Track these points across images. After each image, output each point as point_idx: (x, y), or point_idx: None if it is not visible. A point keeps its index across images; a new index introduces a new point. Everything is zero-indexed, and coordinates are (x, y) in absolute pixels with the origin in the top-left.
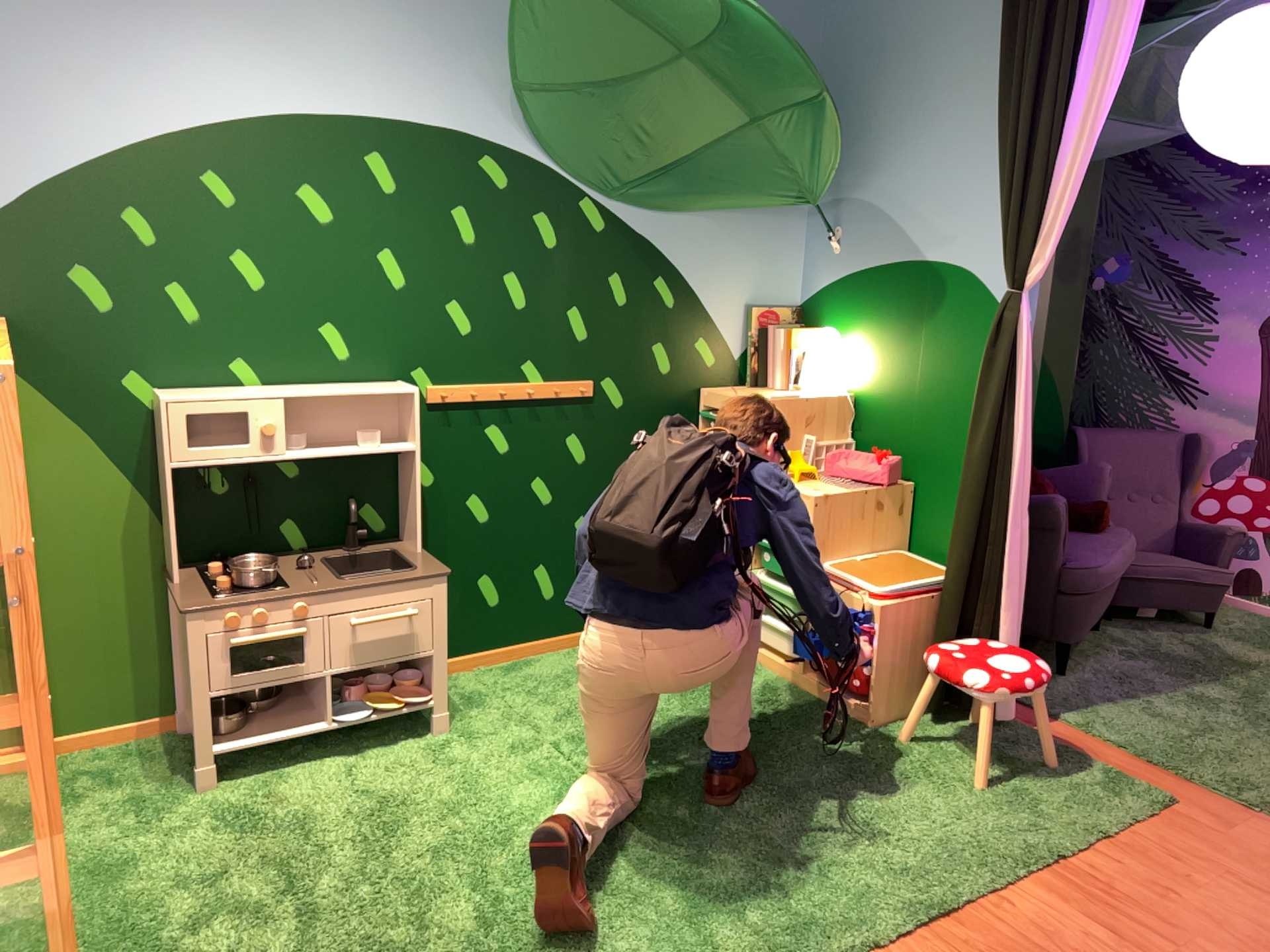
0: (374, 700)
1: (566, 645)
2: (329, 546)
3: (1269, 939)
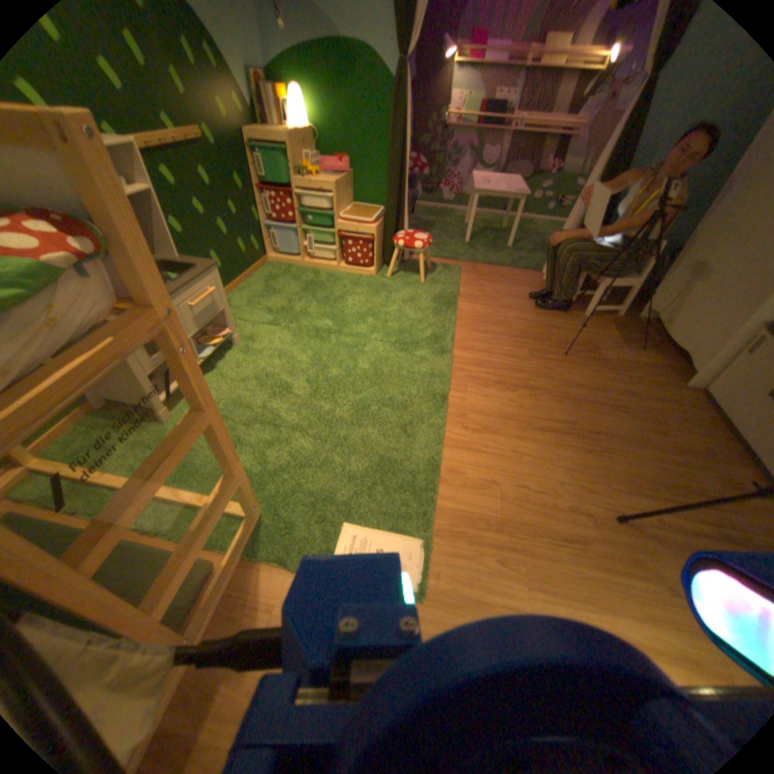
0: (201, 344)
1: (231, 287)
2: None
3: (510, 294)
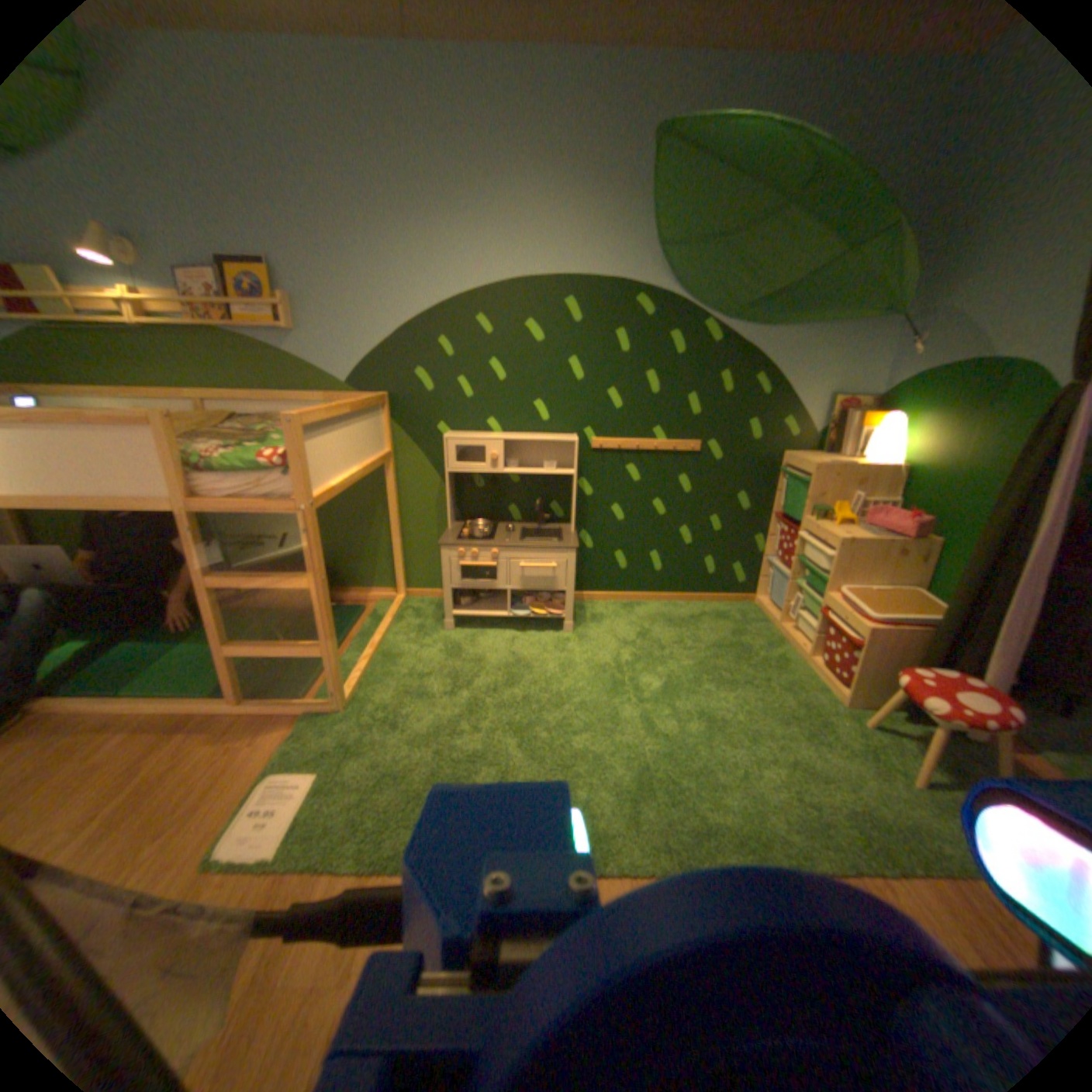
0: (529, 606)
1: (663, 598)
2: (527, 520)
3: None
